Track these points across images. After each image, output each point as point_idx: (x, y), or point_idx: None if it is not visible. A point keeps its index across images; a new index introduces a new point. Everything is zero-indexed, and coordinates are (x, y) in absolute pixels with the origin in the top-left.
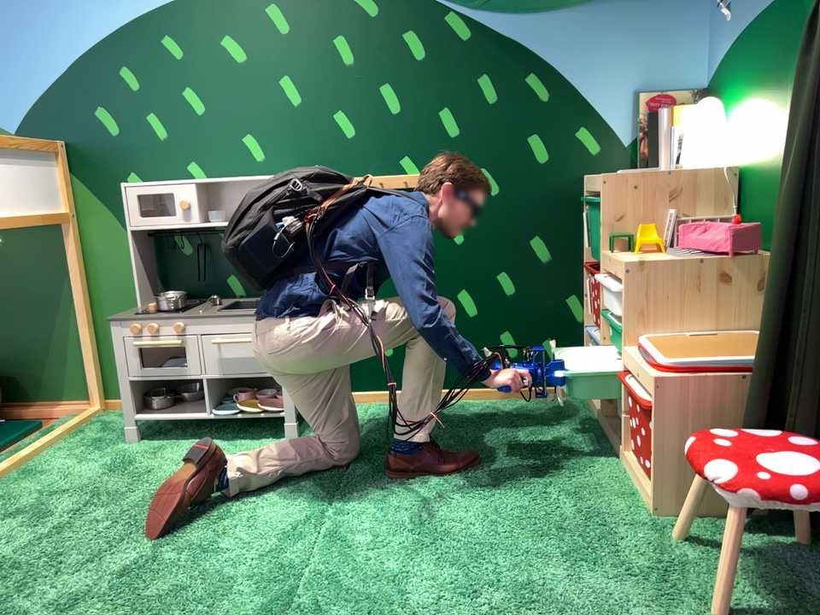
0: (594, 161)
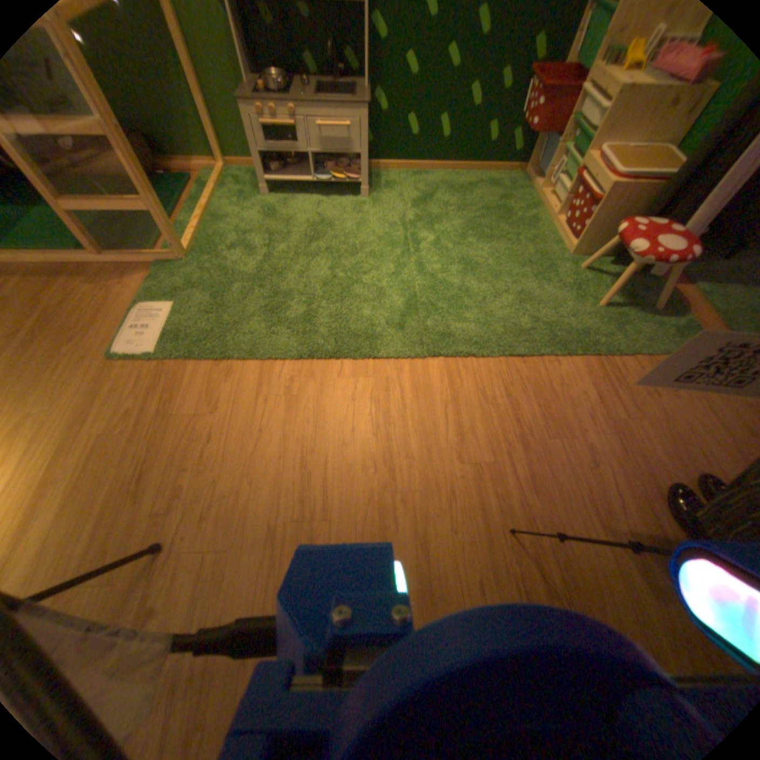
0: None
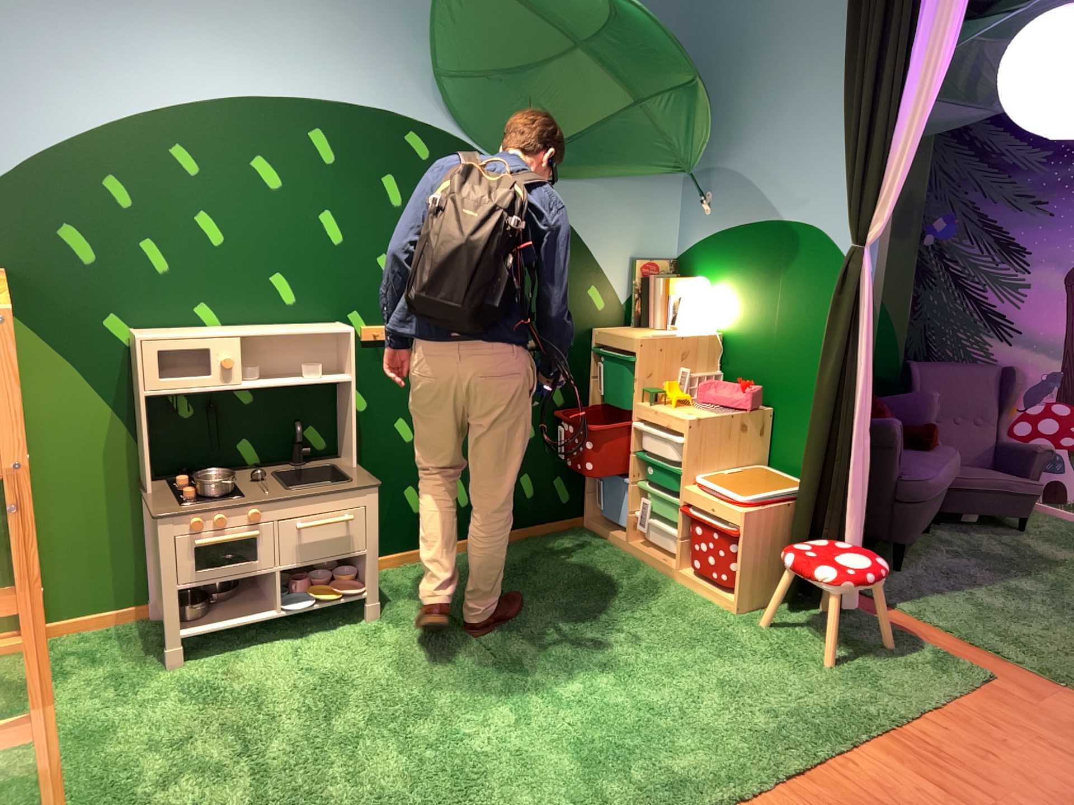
0: (598, 316)
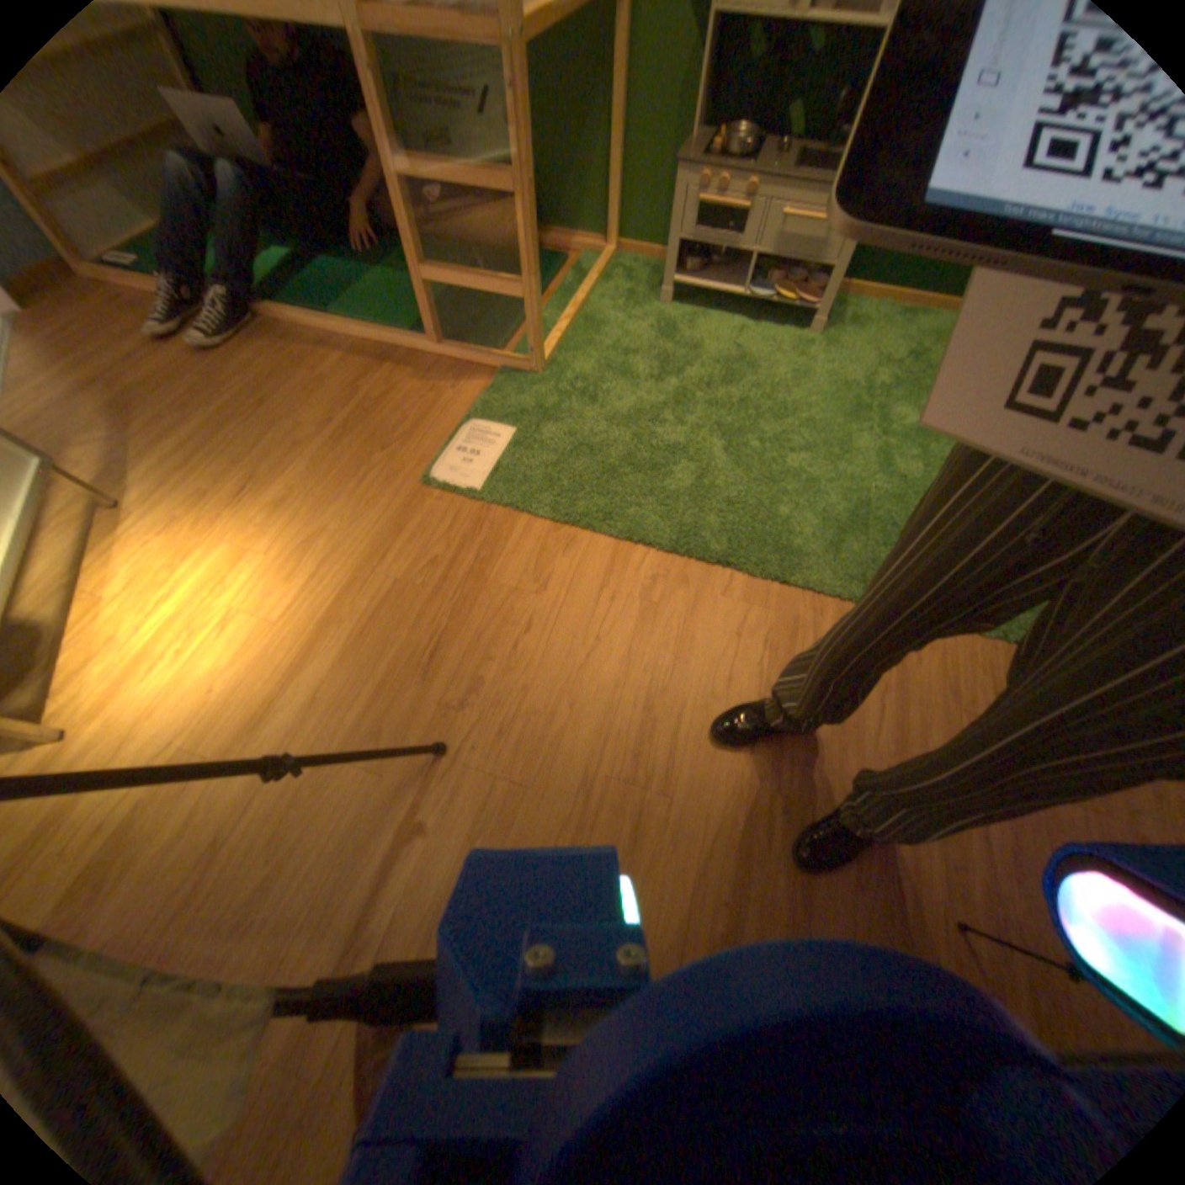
0: None
